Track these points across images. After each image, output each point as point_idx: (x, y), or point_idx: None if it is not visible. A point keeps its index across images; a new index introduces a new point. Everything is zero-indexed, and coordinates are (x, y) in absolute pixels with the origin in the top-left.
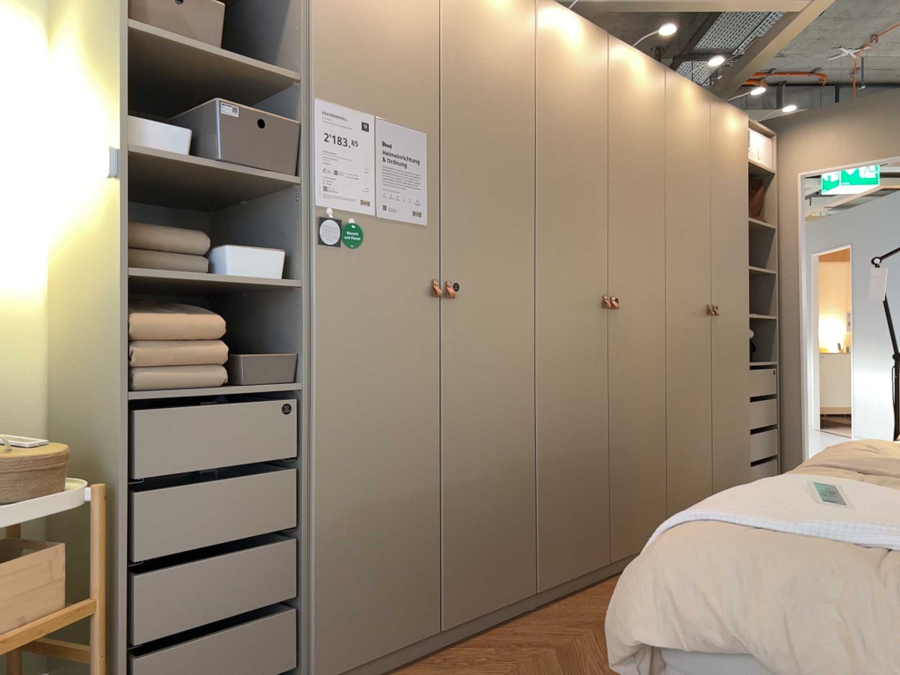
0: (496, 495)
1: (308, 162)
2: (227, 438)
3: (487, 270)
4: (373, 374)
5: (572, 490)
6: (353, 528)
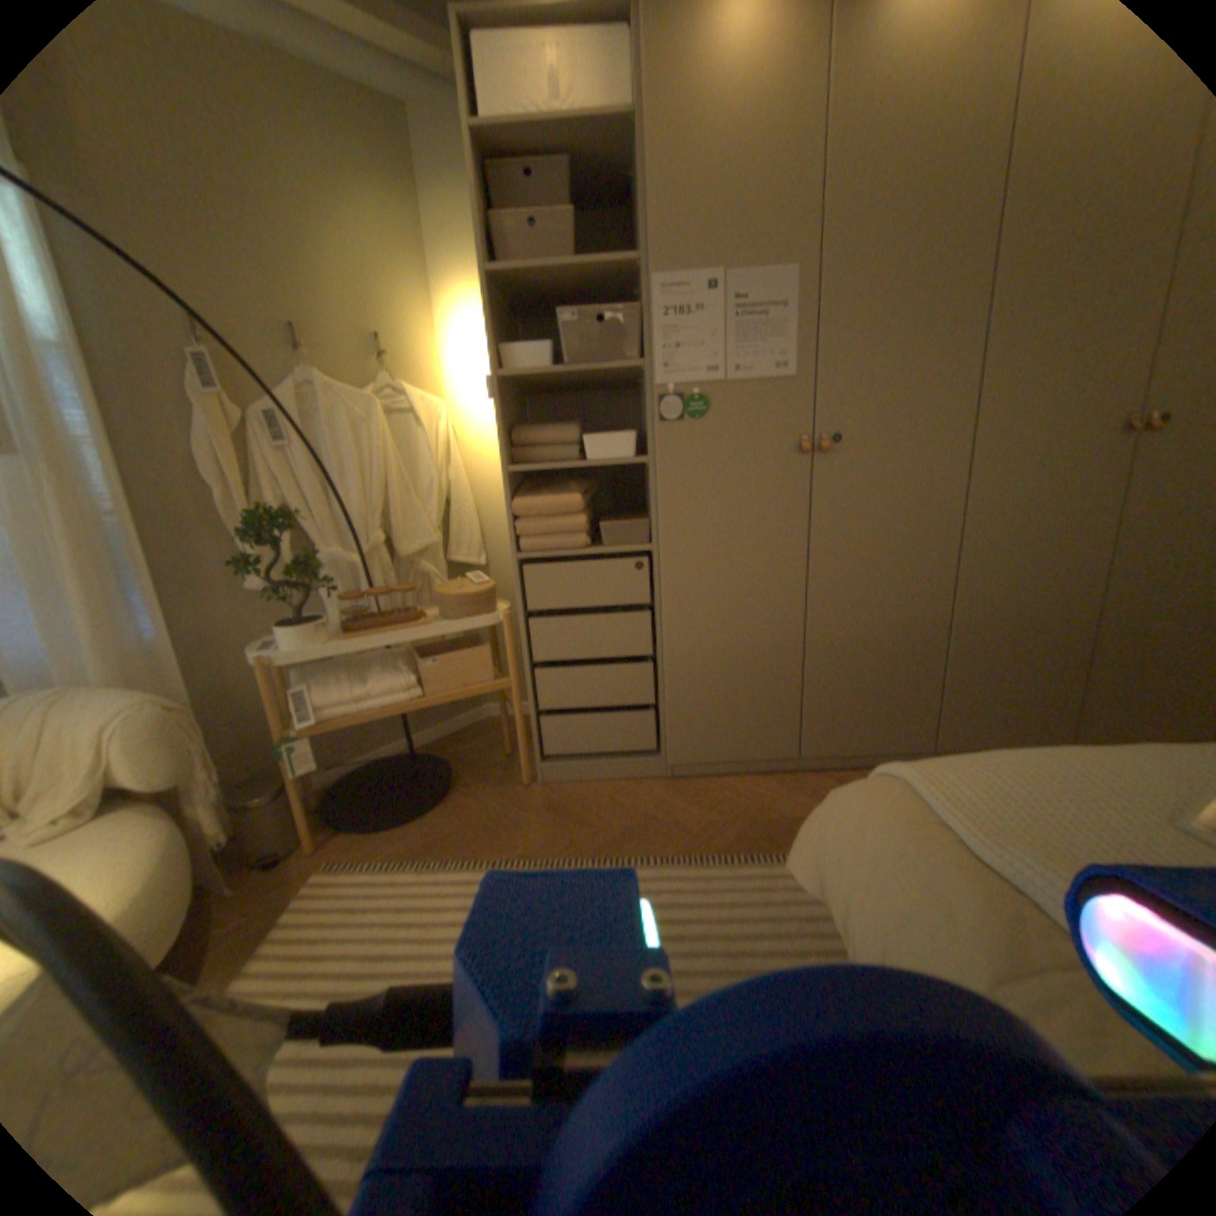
0: (879, 653)
1: (647, 342)
2: (590, 585)
3: (883, 413)
4: (721, 535)
5: (1008, 660)
6: (702, 662)
